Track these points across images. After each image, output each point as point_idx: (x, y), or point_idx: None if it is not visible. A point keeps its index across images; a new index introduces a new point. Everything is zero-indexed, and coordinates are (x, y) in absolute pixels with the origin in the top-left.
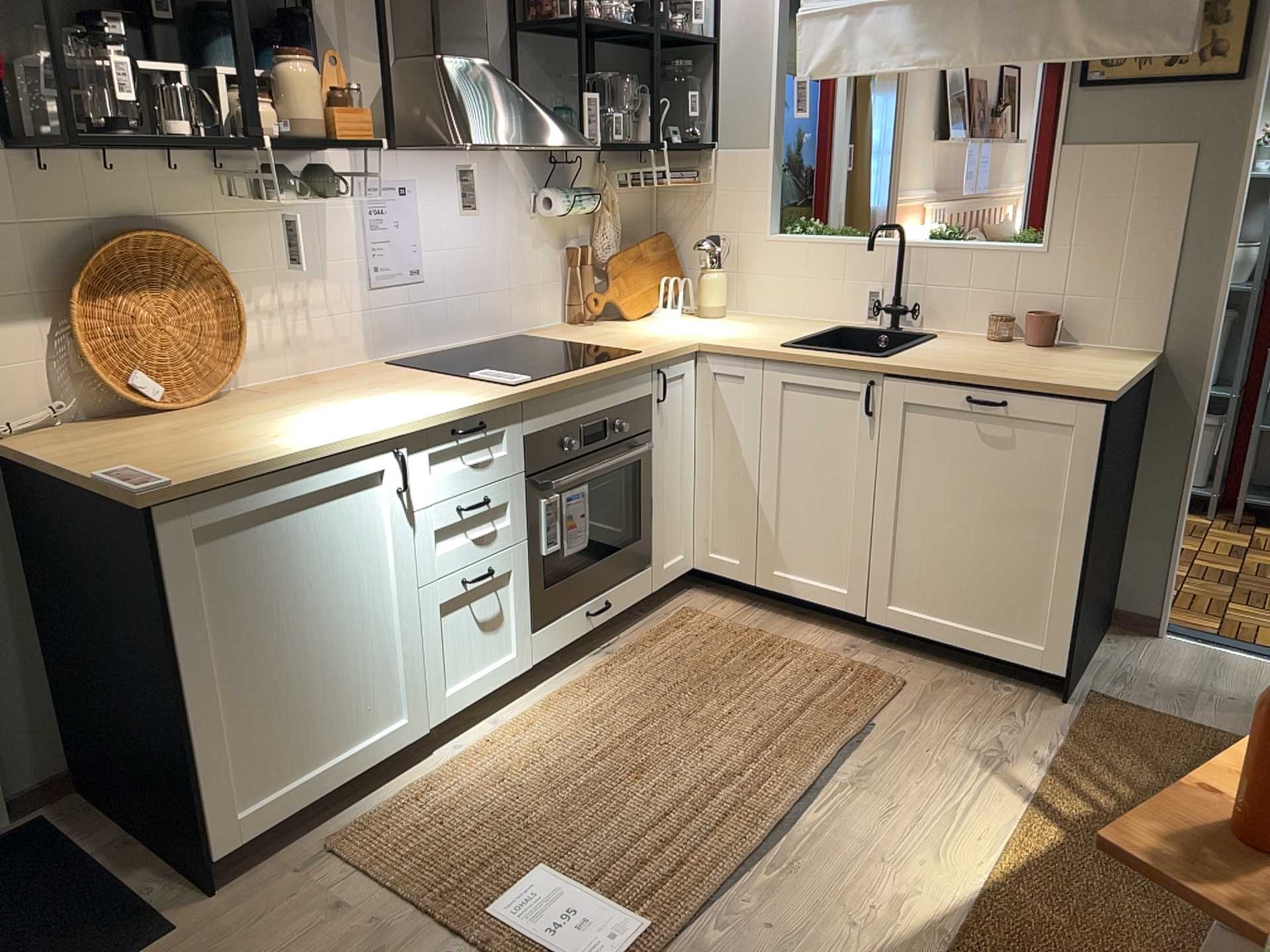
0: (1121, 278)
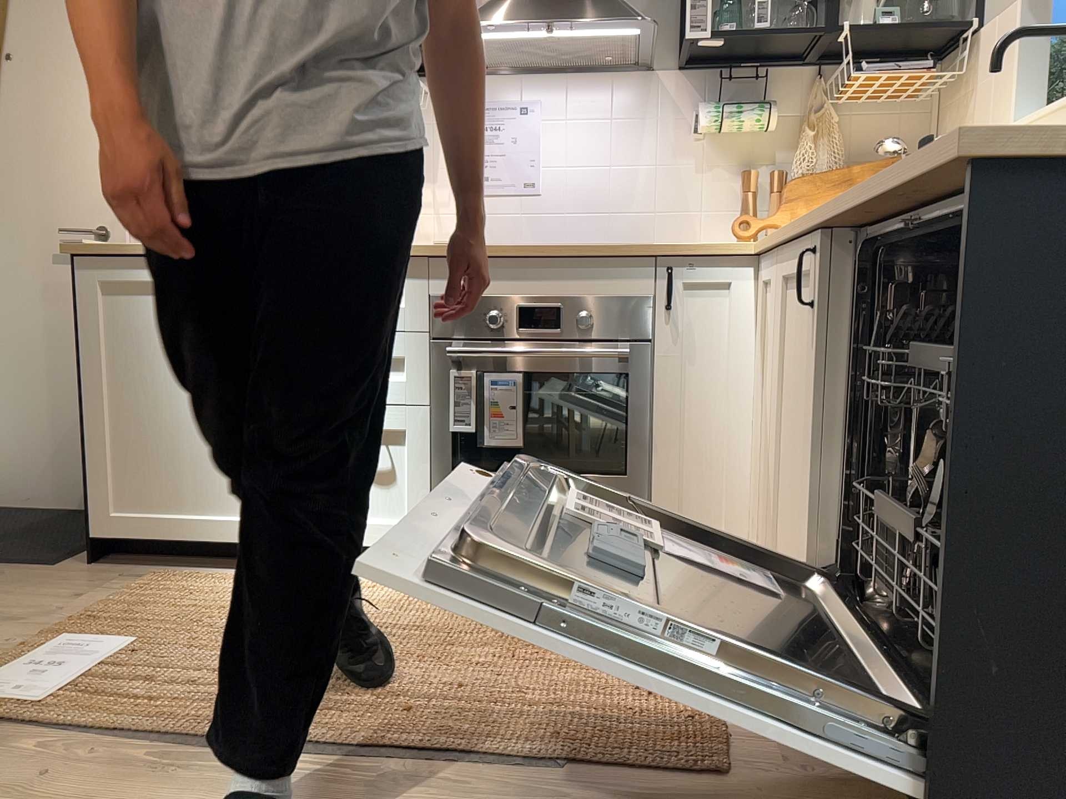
0: None
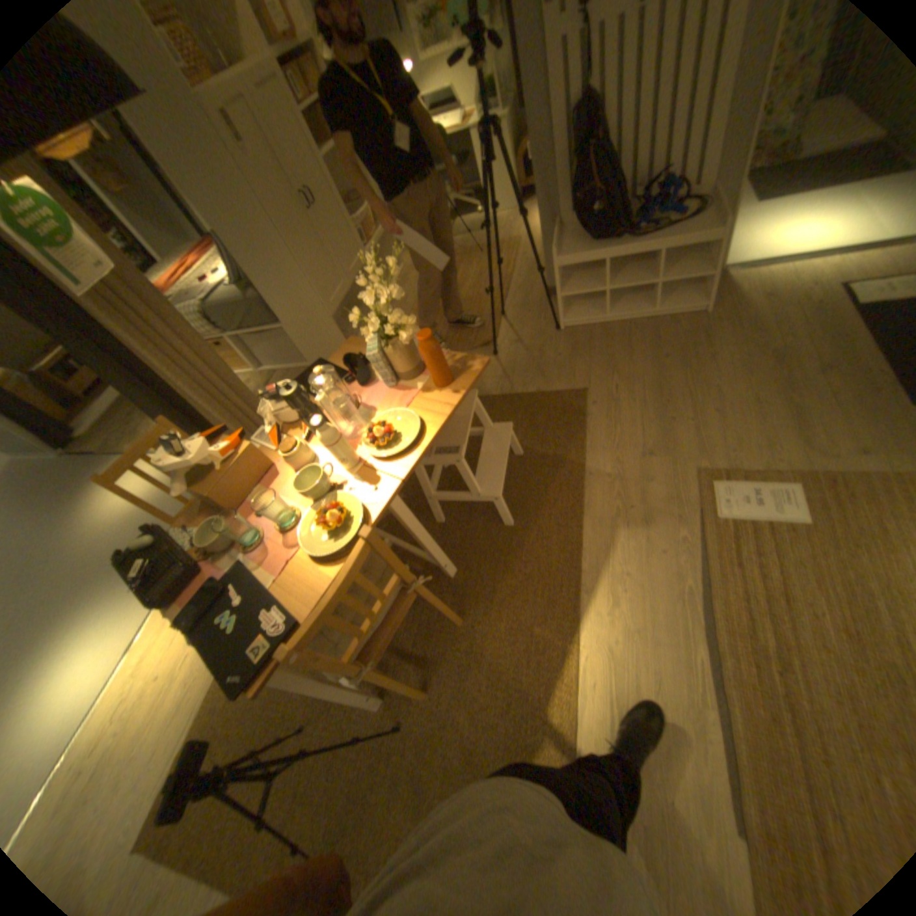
0: None
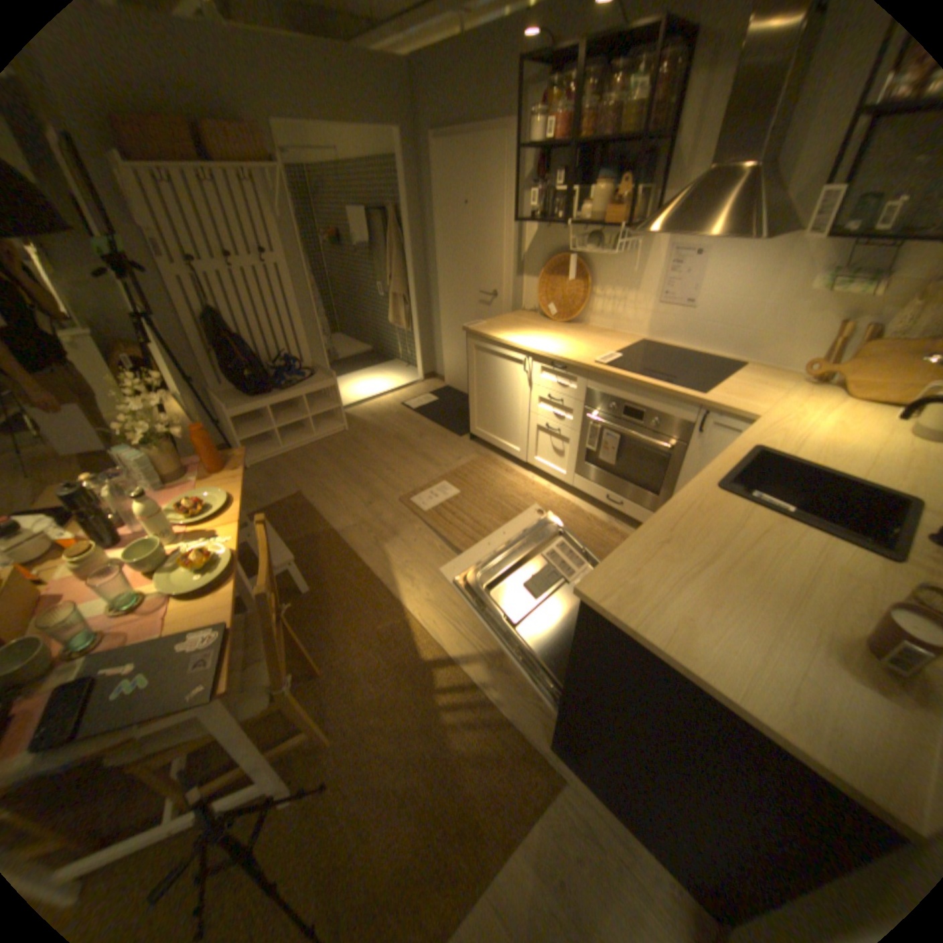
0: None
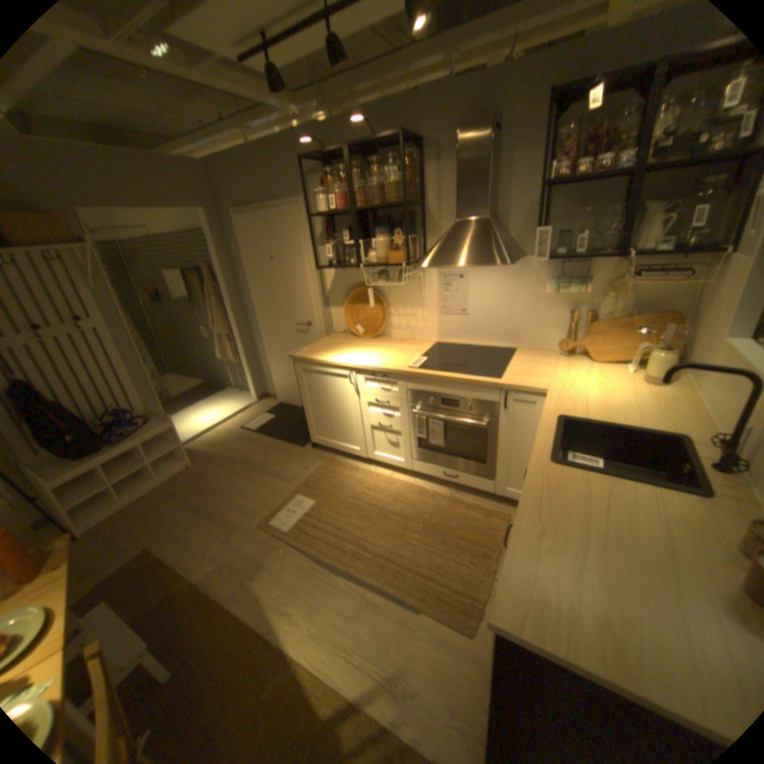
0: None
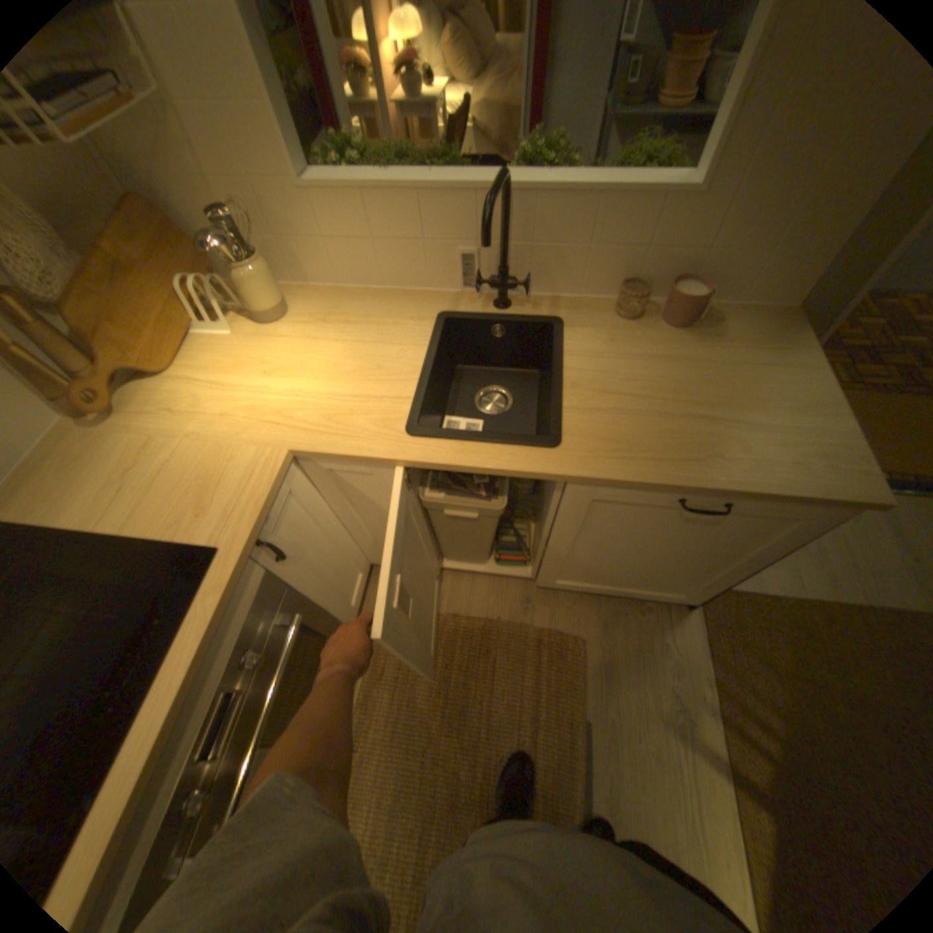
0: (787, 226)
